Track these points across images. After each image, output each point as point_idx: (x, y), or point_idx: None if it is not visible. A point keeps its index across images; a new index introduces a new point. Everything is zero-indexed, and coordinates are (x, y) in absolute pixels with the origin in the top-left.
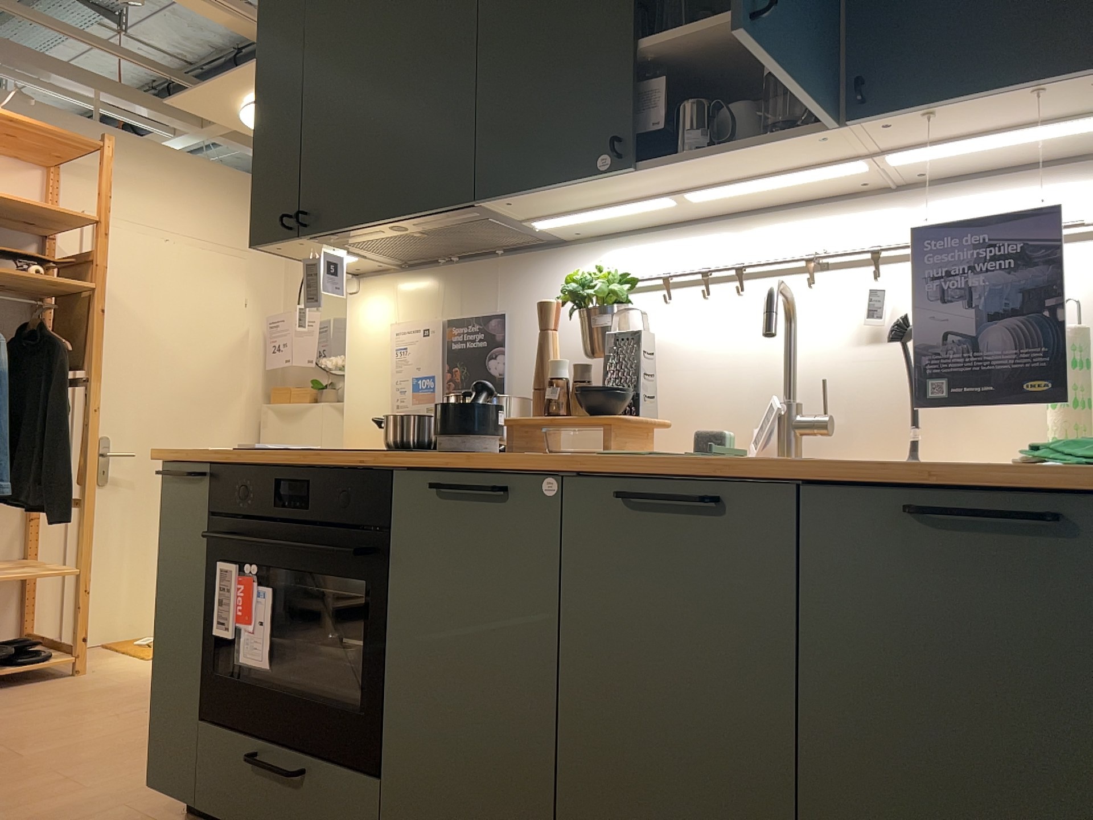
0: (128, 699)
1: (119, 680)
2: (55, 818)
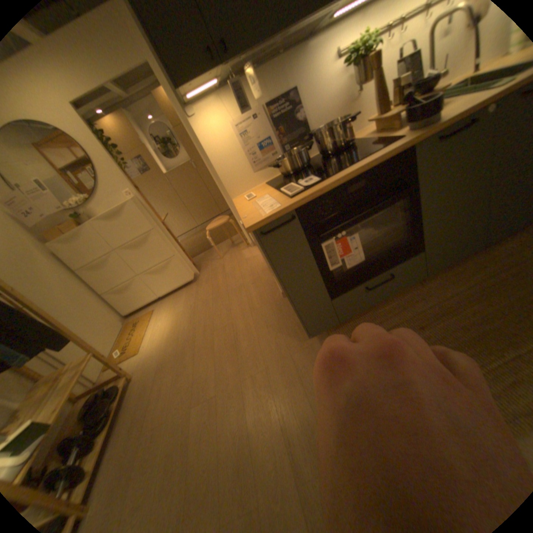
0: (179, 358)
1: (153, 362)
2: (289, 377)
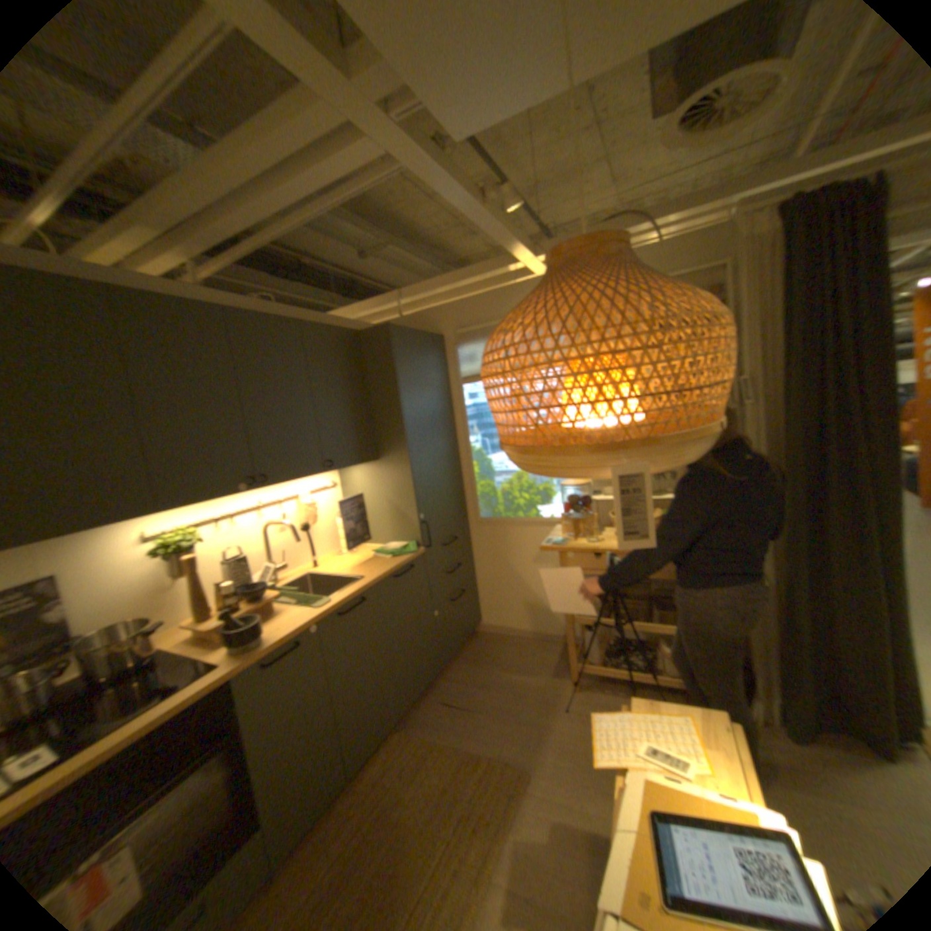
0: None
1: None
2: None
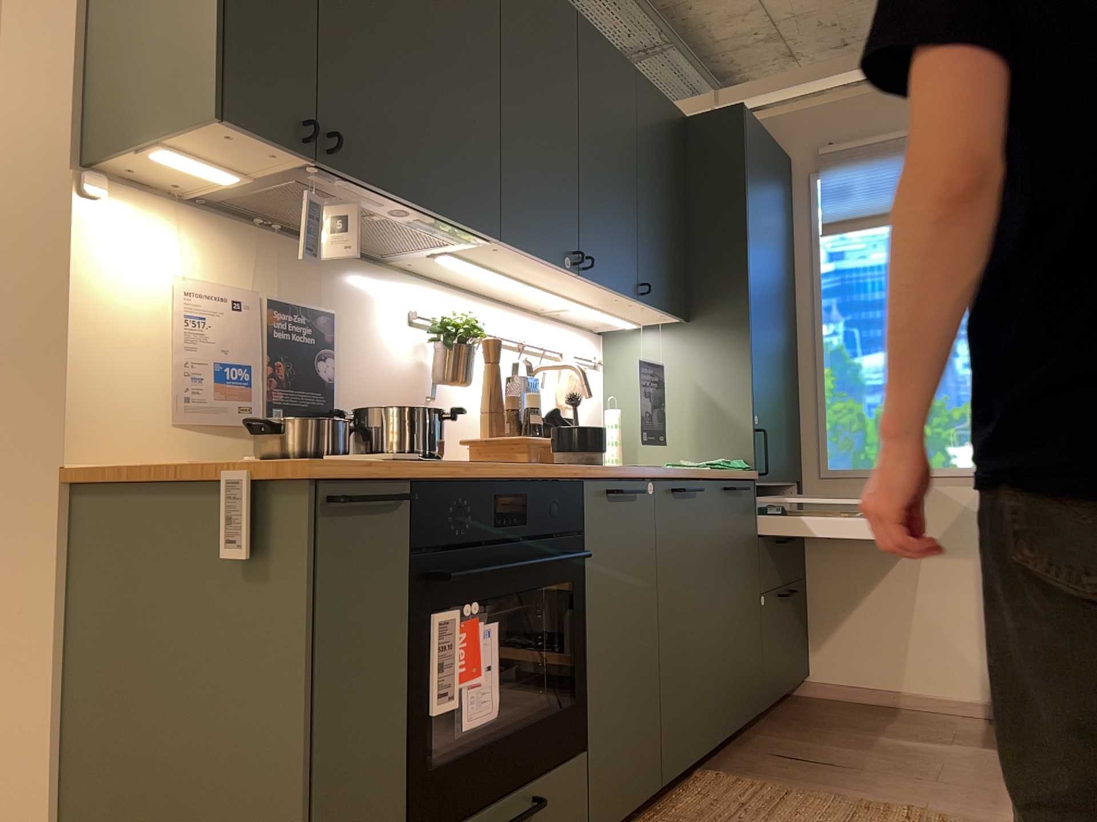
0: None
1: None
2: None
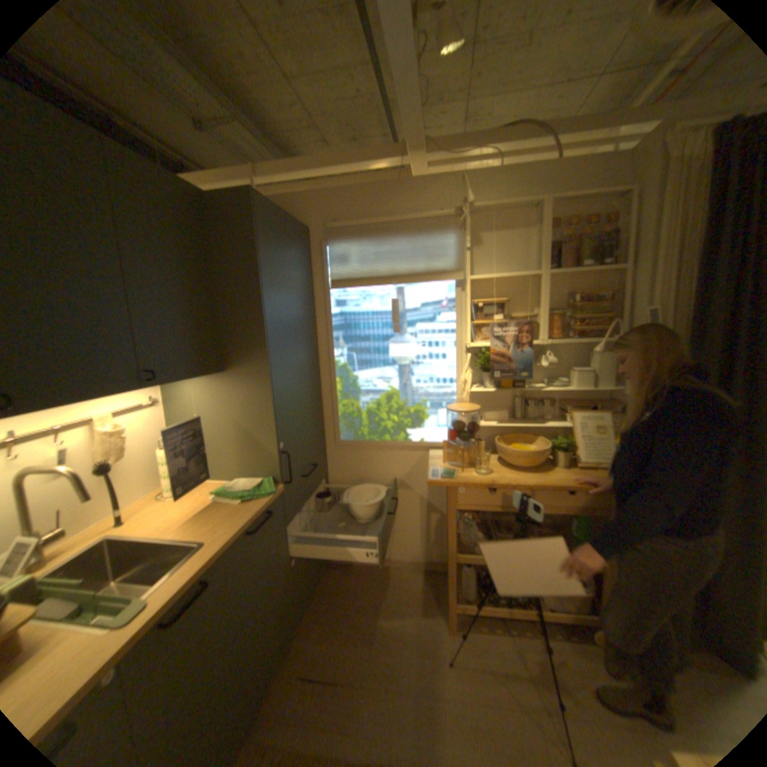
0: None
1: None
2: None
